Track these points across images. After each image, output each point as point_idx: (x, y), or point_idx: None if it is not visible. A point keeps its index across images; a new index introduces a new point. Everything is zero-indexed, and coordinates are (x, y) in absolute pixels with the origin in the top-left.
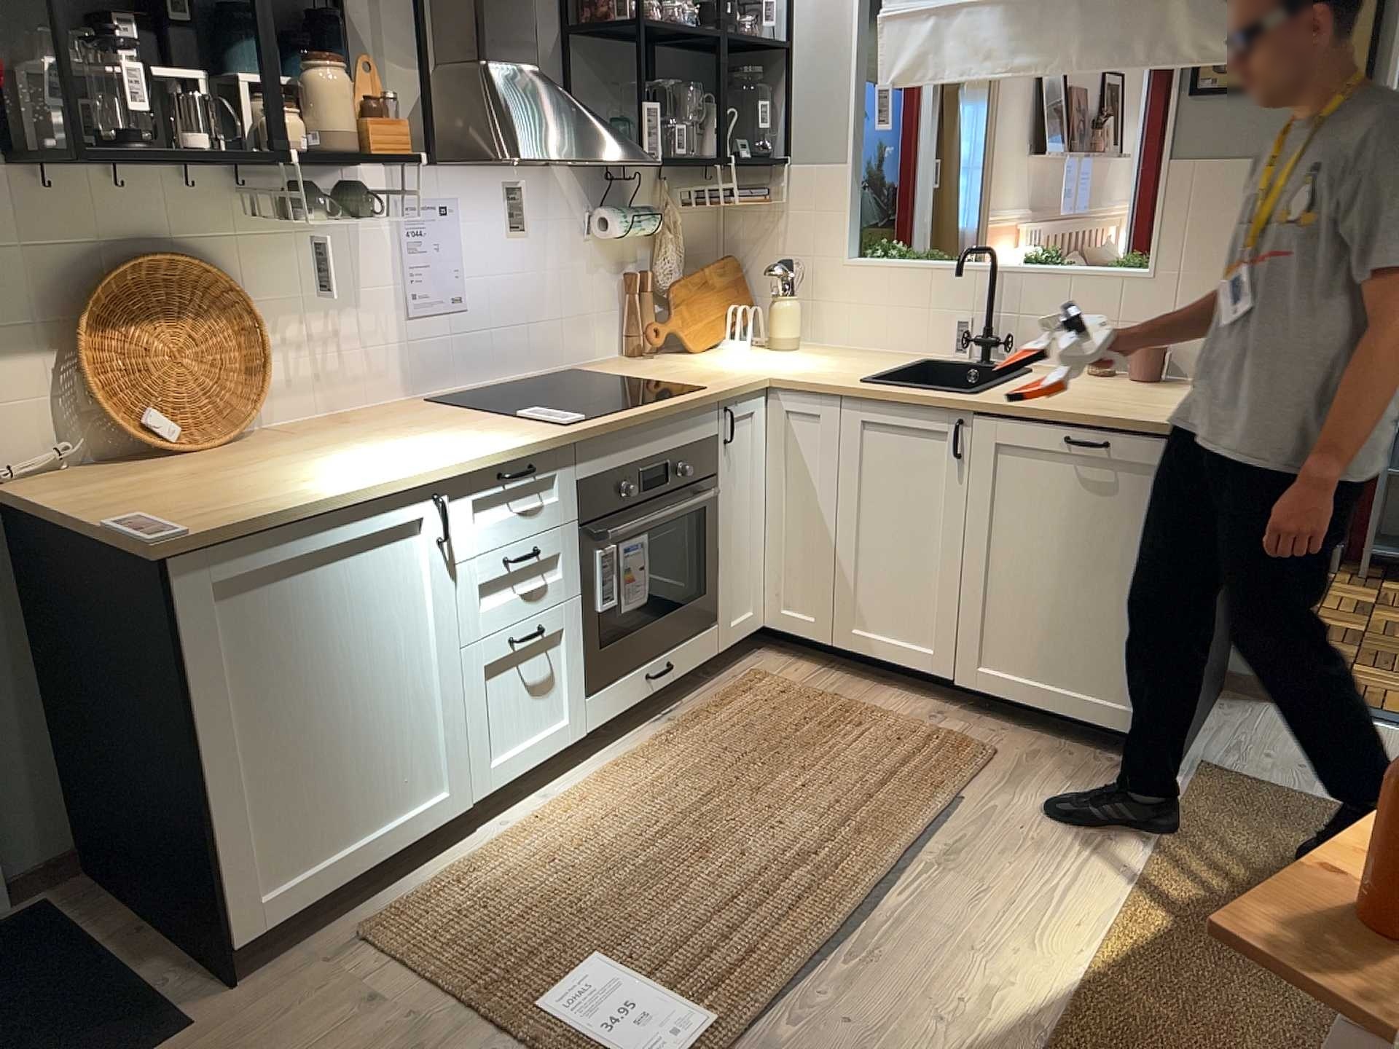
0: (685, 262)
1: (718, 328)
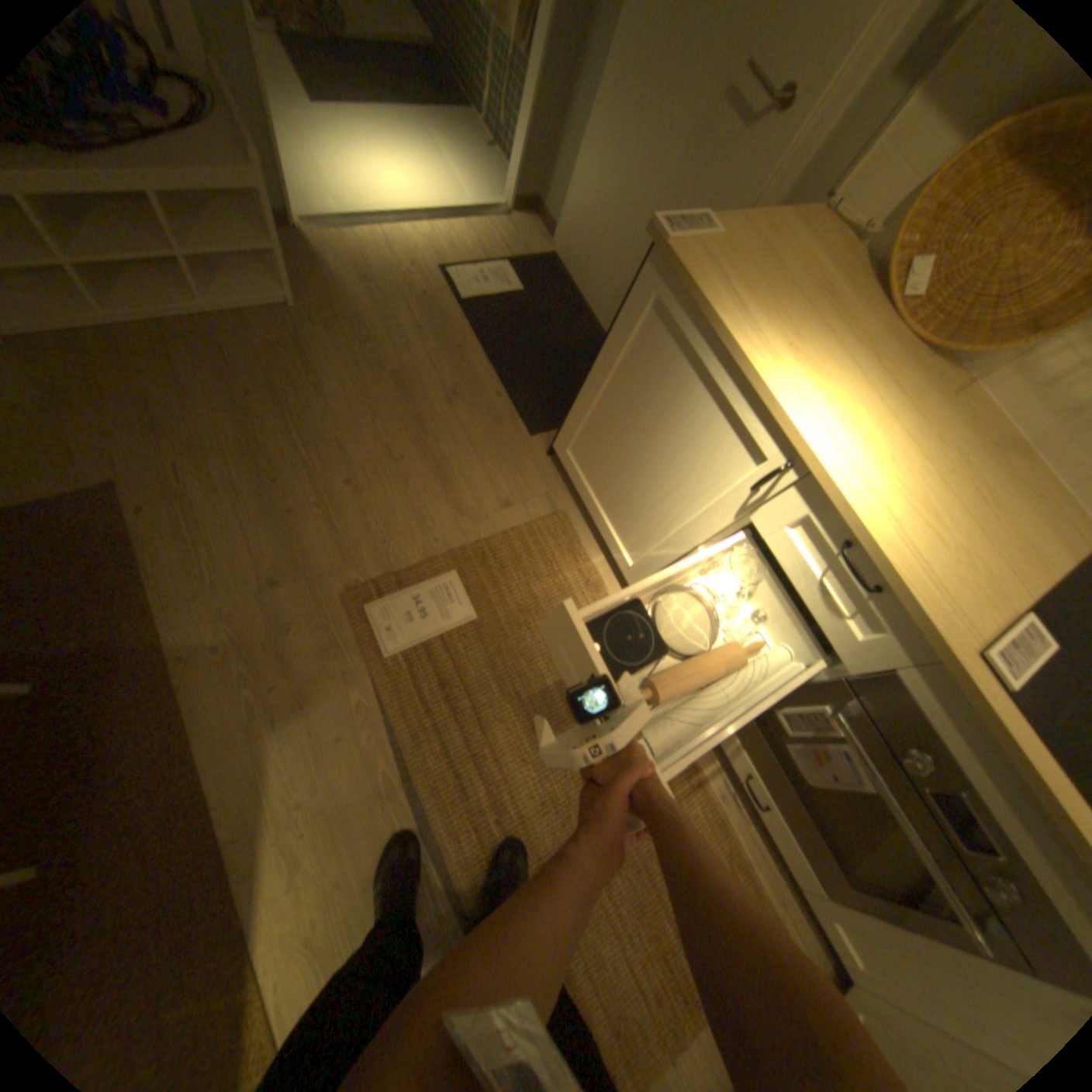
0: None
1: None
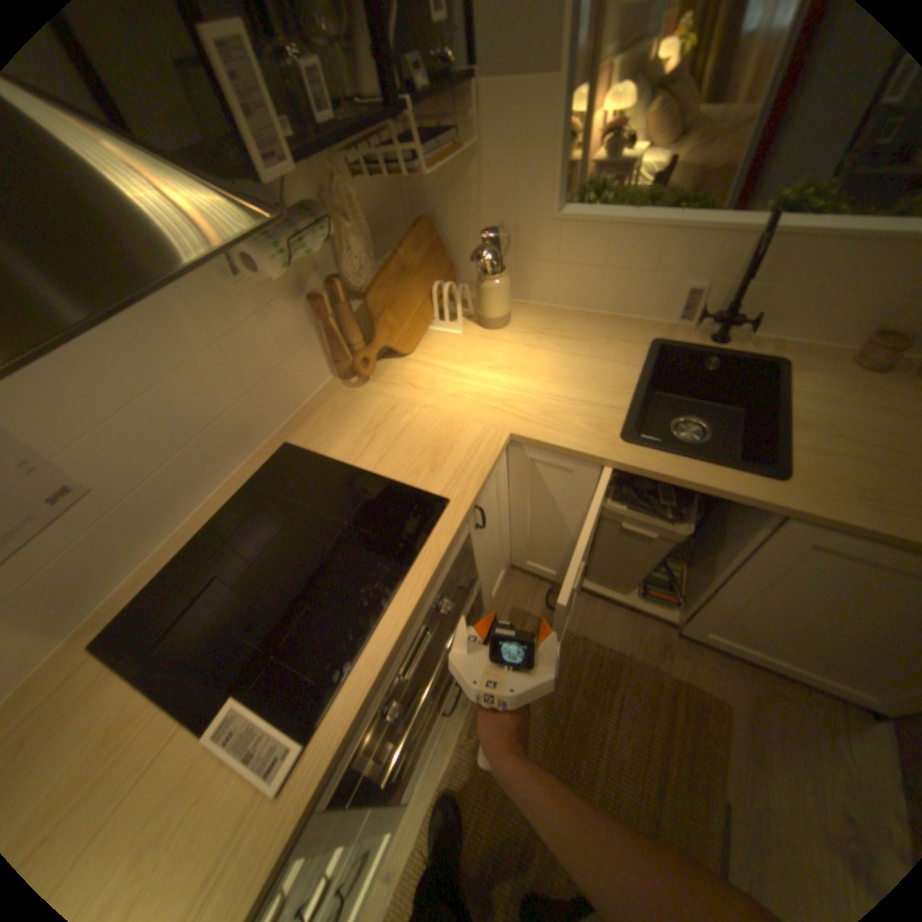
0: (374, 236)
1: (423, 310)
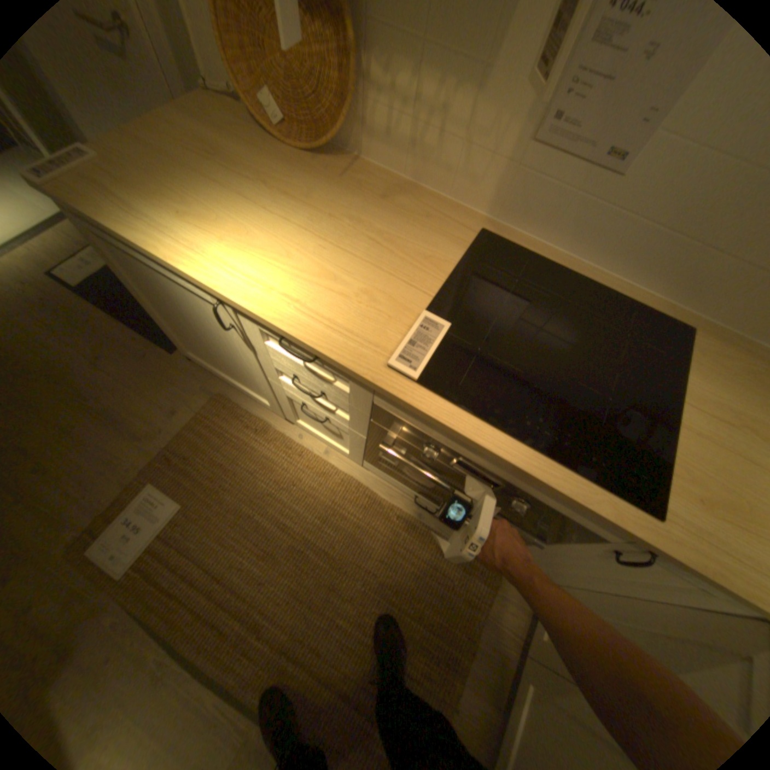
0: None
1: None
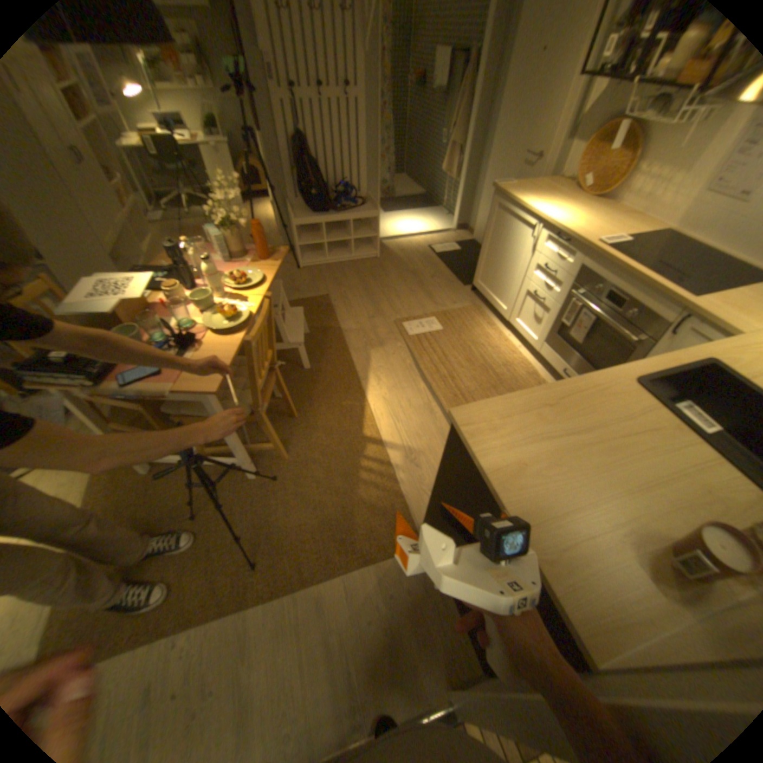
0: None
1: None
